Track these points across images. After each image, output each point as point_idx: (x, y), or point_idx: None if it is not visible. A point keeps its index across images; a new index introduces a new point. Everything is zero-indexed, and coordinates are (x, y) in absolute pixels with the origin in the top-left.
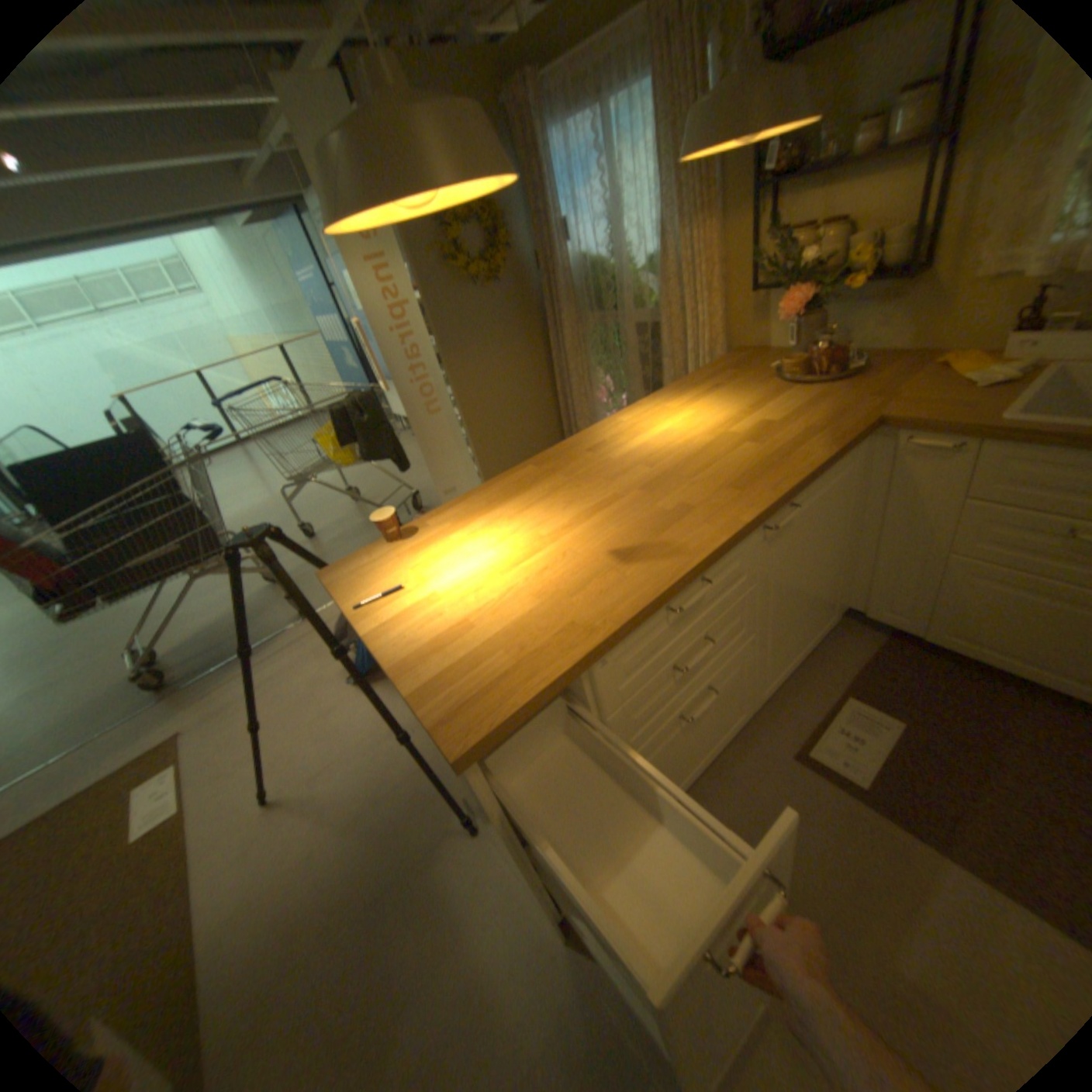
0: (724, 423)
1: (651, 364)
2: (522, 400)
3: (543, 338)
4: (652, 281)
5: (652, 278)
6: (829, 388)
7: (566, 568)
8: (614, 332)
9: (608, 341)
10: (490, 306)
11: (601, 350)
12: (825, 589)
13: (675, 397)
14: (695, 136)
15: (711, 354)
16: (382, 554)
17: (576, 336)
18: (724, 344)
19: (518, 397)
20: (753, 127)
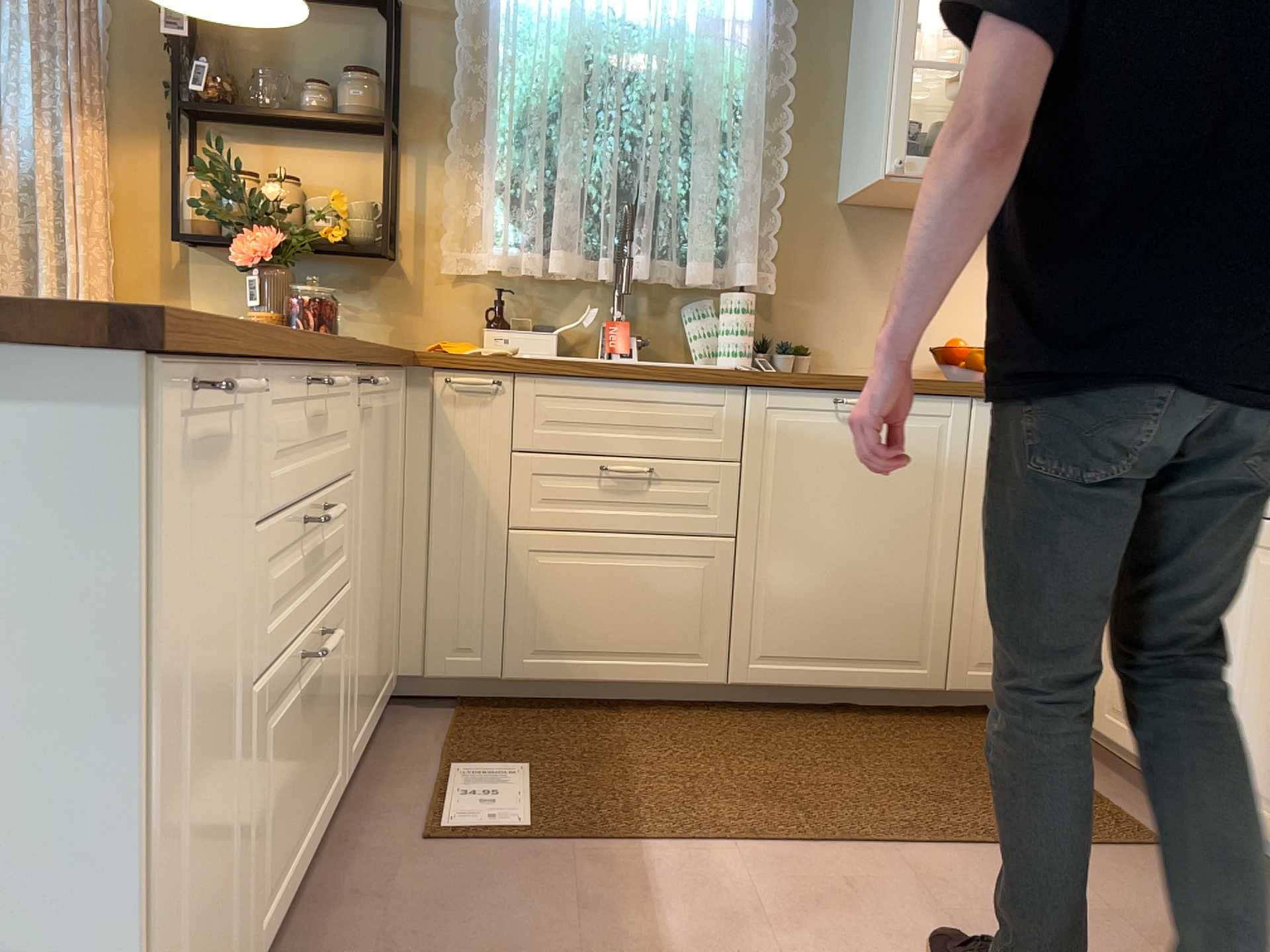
0: None
1: None
2: None
3: None
4: None
5: None
6: None
7: None
8: None
9: None
10: None
11: None
12: (386, 593)
13: None
14: None
15: None
16: None
17: None
18: None
19: None
20: None
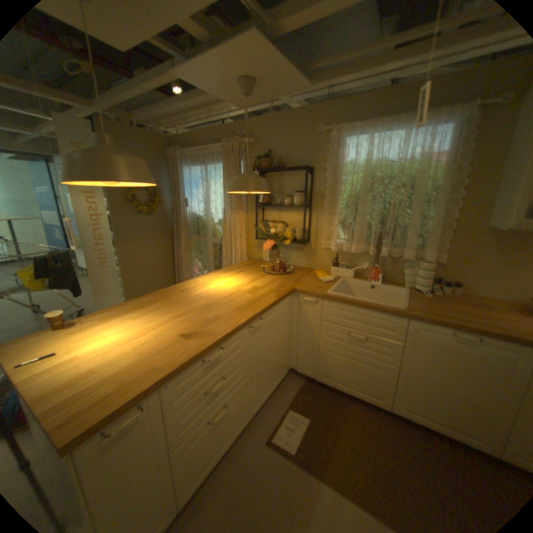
0: (241, 286)
1: (219, 260)
2: (157, 267)
3: (172, 242)
4: (221, 229)
5: (221, 227)
6: (280, 277)
7: (157, 343)
8: (204, 245)
9: (202, 248)
10: (148, 224)
11: (198, 251)
12: (279, 358)
13: (224, 274)
14: (232, 187)
15: (242, 259)
16: (47, 336)
17: (188, 244)
18: (247, 257)
19: (155, 266)
20: (249, 190)
